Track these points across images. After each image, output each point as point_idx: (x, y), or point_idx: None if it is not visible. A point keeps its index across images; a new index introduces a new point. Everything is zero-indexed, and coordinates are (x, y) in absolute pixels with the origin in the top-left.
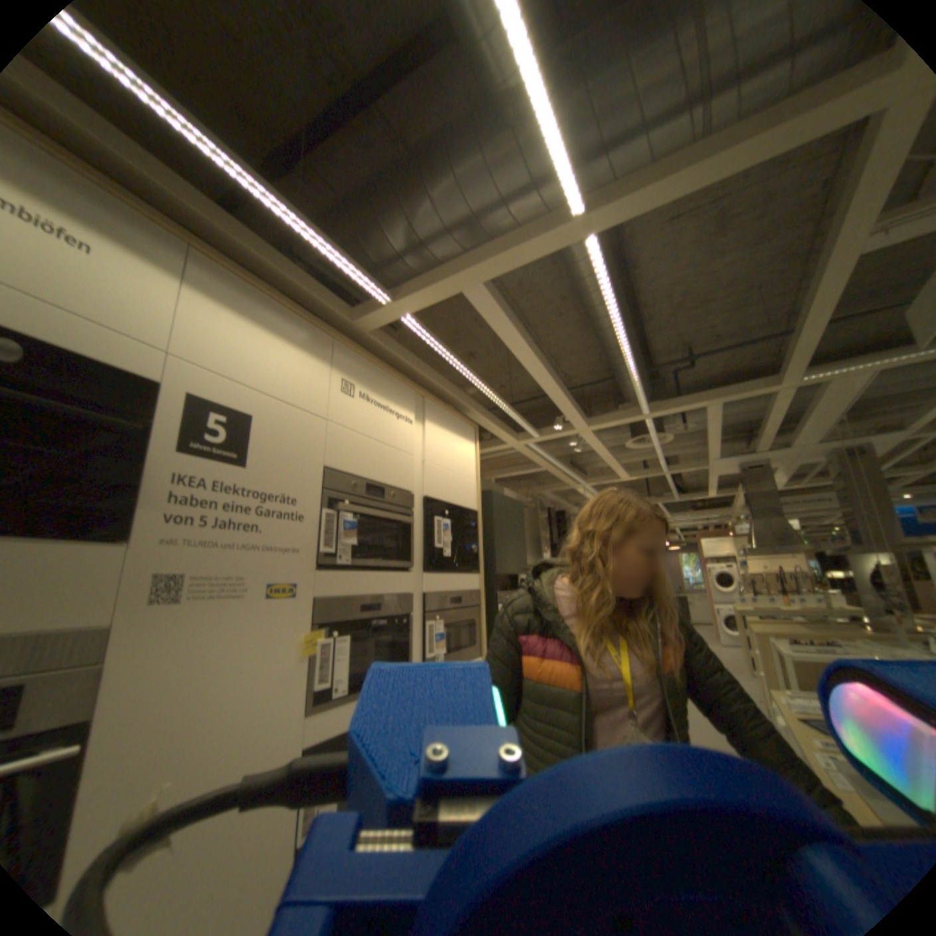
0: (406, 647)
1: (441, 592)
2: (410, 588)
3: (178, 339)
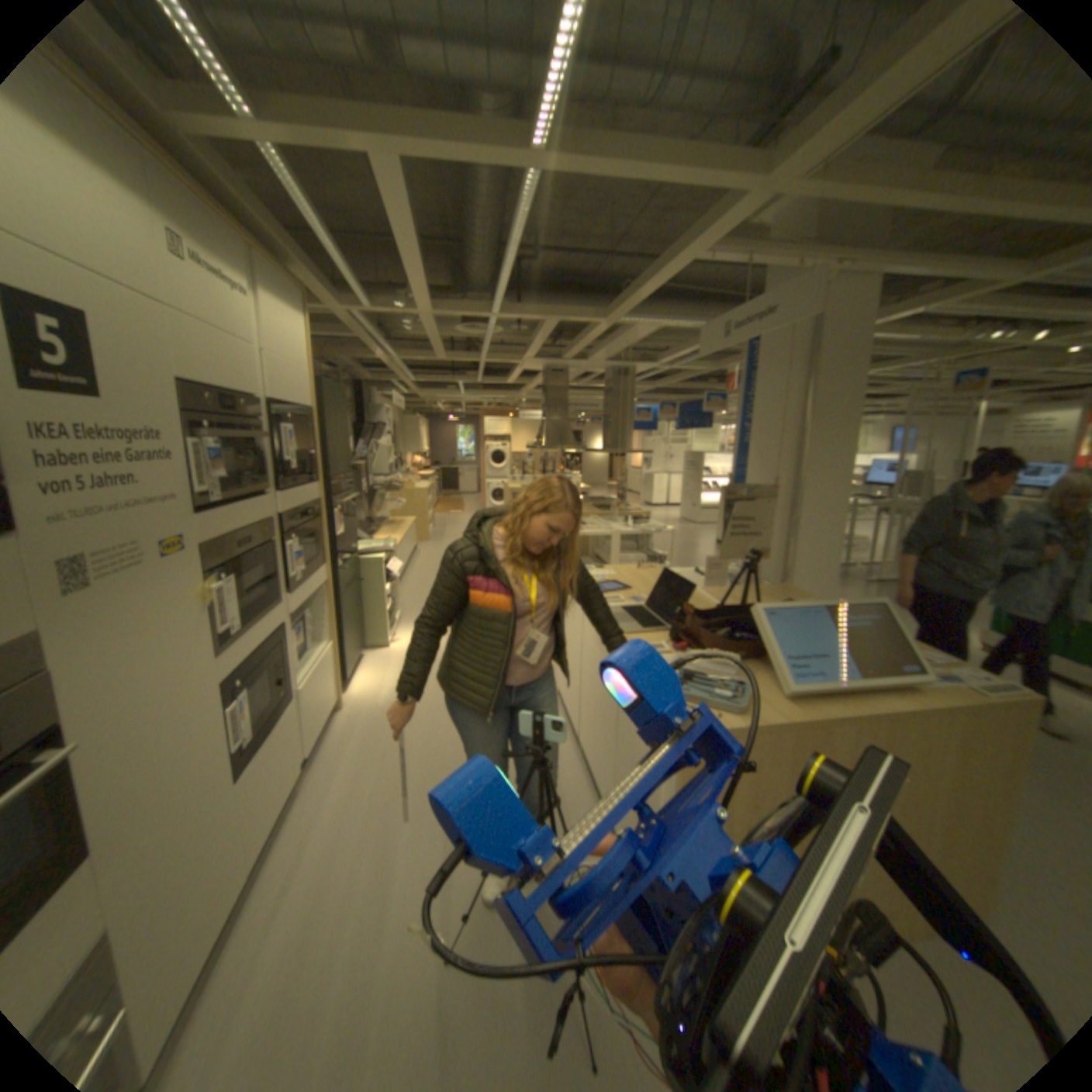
0: (272, 572)
1: (291, 510)
2: (268, 513)
3: None
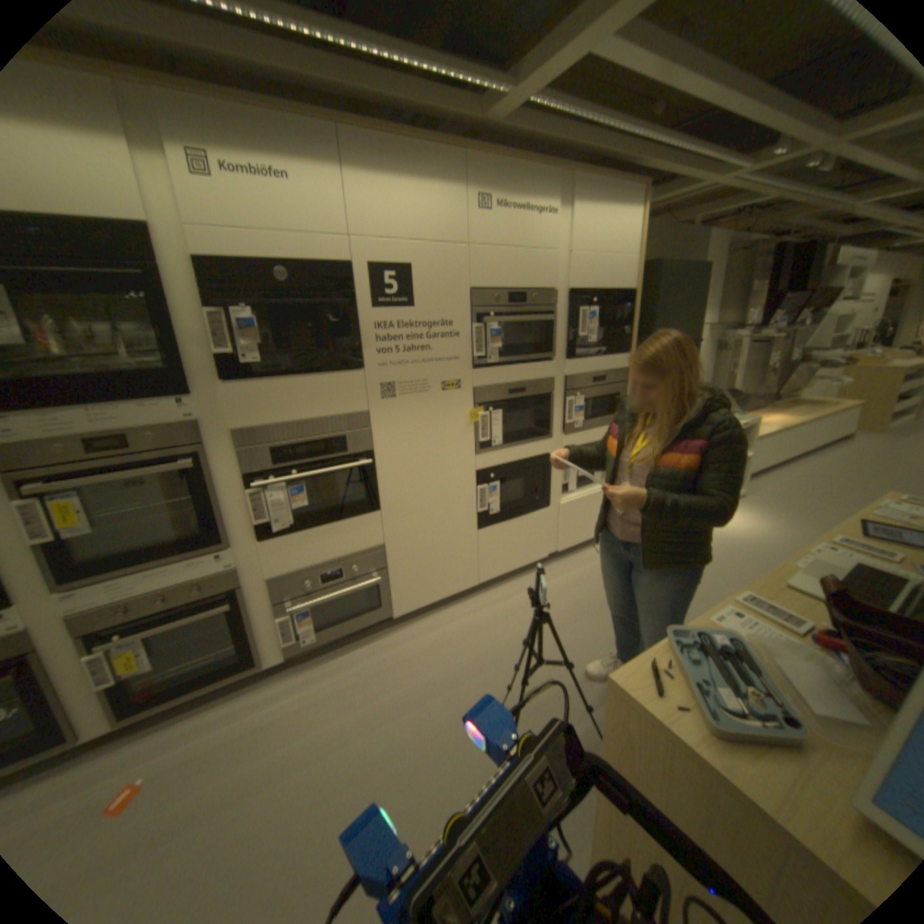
0: (547, 417)
1: (584, 375)
2: (551, 375)
3: (351, 220)
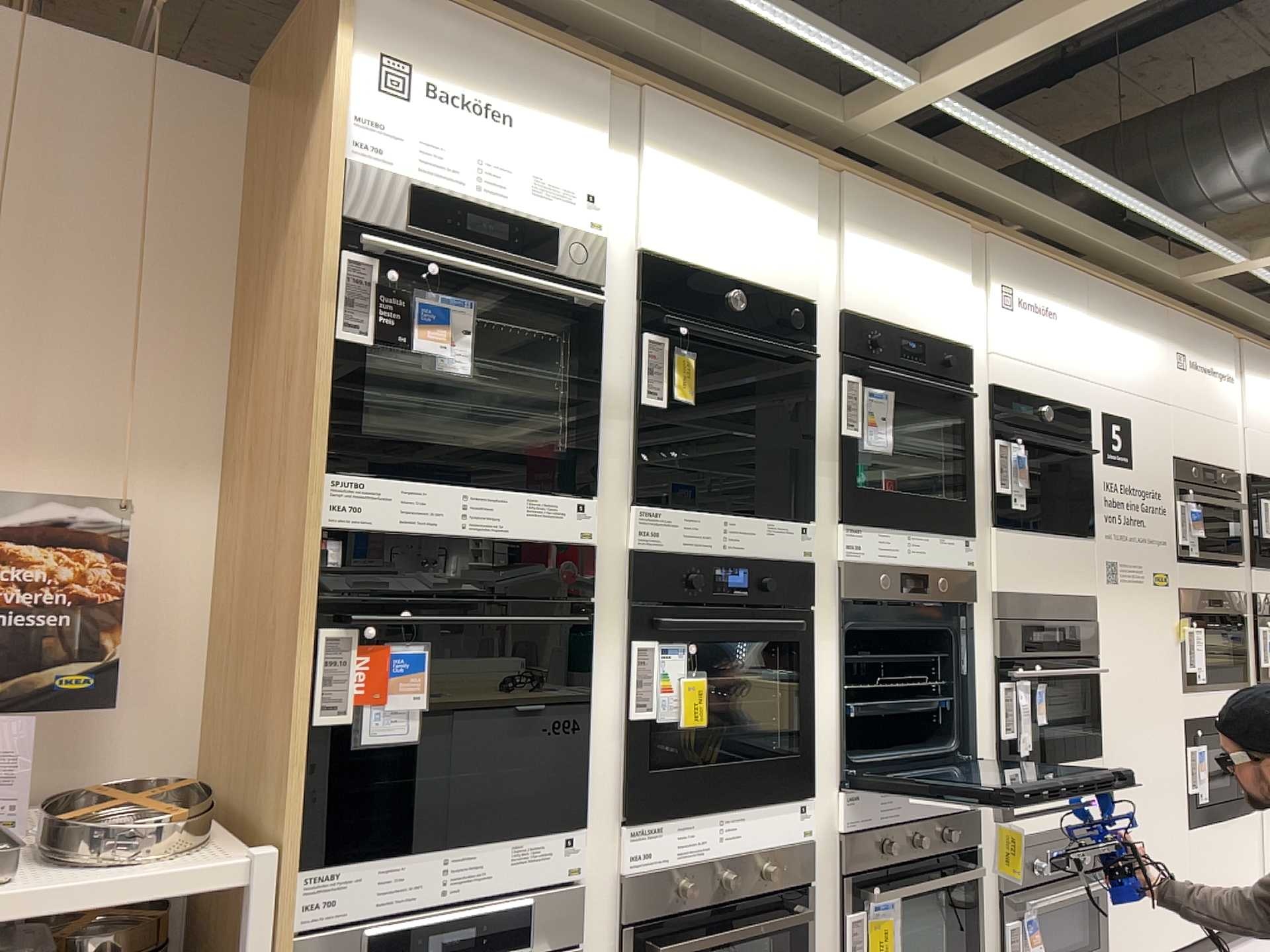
0: (1241, 648)
1: (1268, 593)
2: (1240, 585)
3: (1090, 366)
